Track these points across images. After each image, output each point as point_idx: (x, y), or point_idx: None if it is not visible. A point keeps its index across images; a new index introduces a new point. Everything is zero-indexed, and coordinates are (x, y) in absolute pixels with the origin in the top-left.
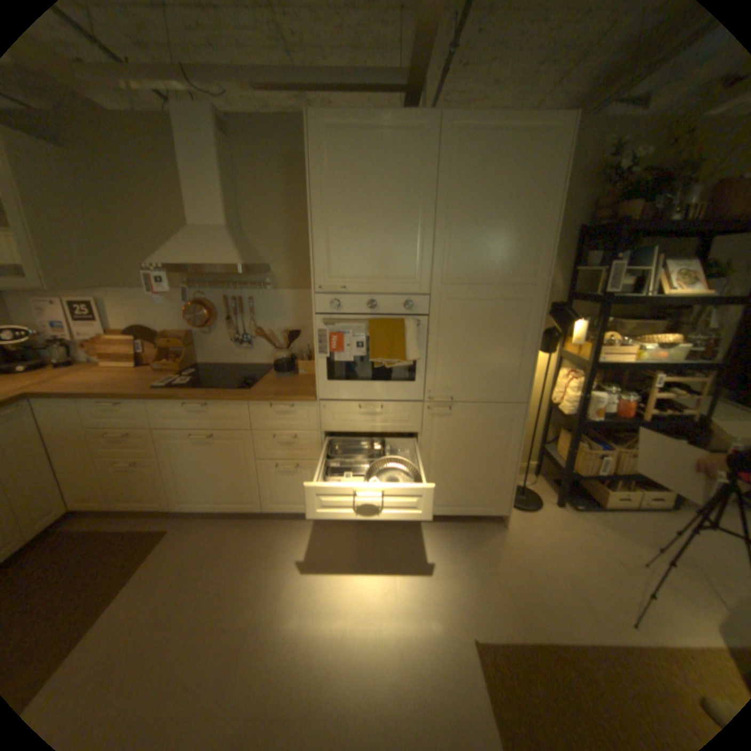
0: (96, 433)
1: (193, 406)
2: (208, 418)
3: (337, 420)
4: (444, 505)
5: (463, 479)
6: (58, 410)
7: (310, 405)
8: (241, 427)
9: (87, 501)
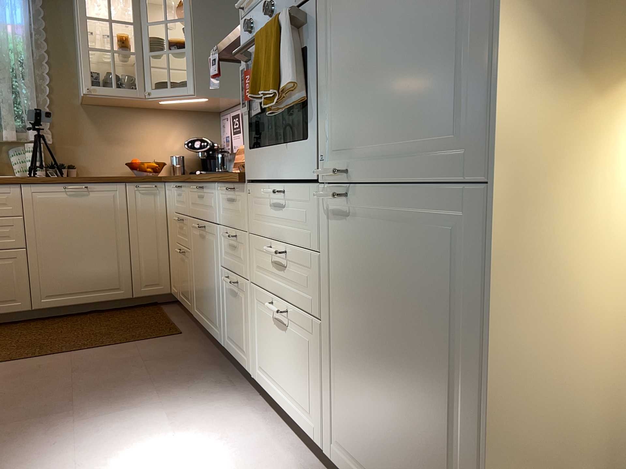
0: (176, 215)
1: (194, 186)
2: (204, 204)
3: (258, 215)
4: (359, 465)
5: (382, 409)
6: (169, 192)
7: (242, 189)
8: (214, 217)
9: (174, 285)
